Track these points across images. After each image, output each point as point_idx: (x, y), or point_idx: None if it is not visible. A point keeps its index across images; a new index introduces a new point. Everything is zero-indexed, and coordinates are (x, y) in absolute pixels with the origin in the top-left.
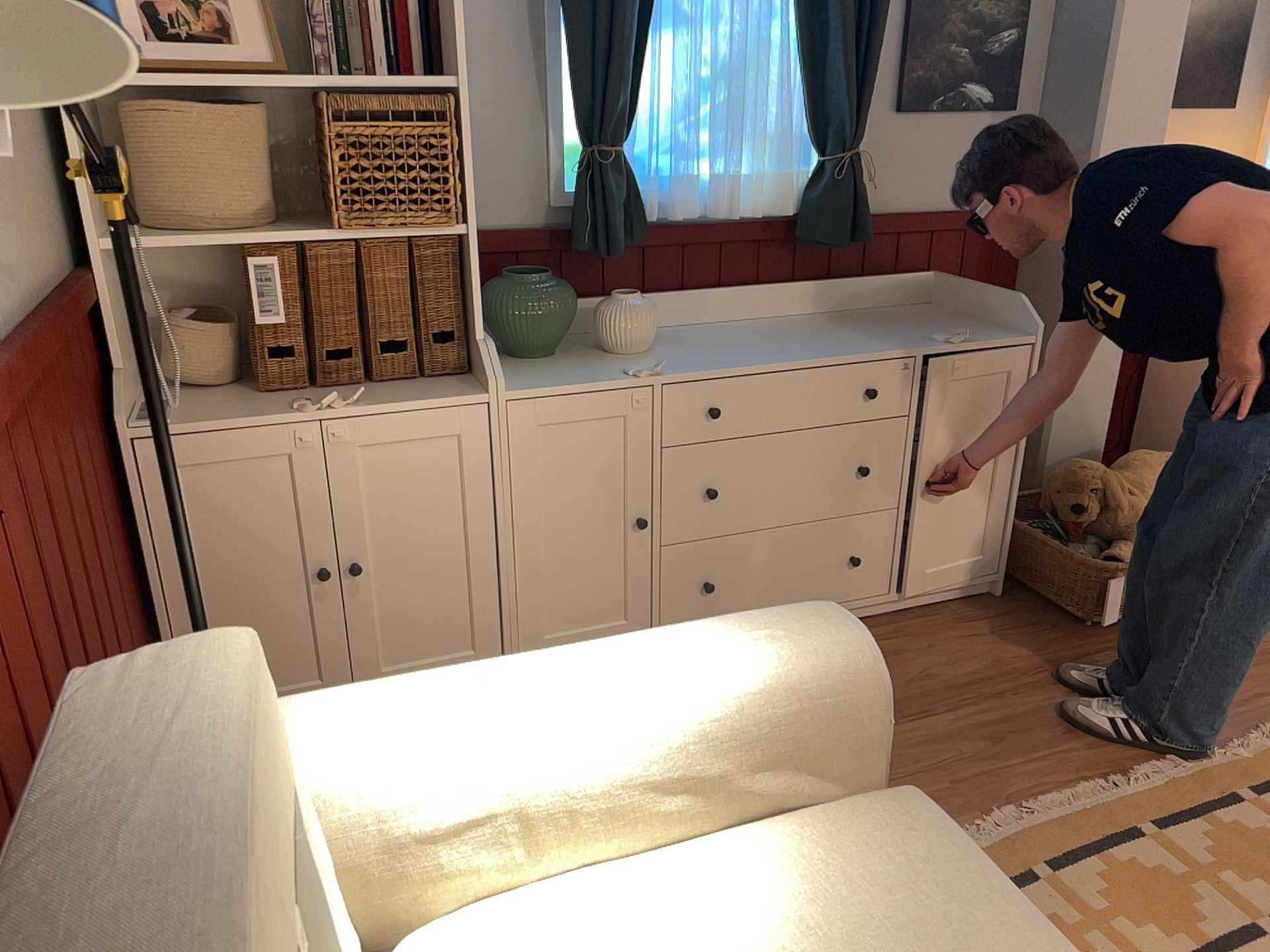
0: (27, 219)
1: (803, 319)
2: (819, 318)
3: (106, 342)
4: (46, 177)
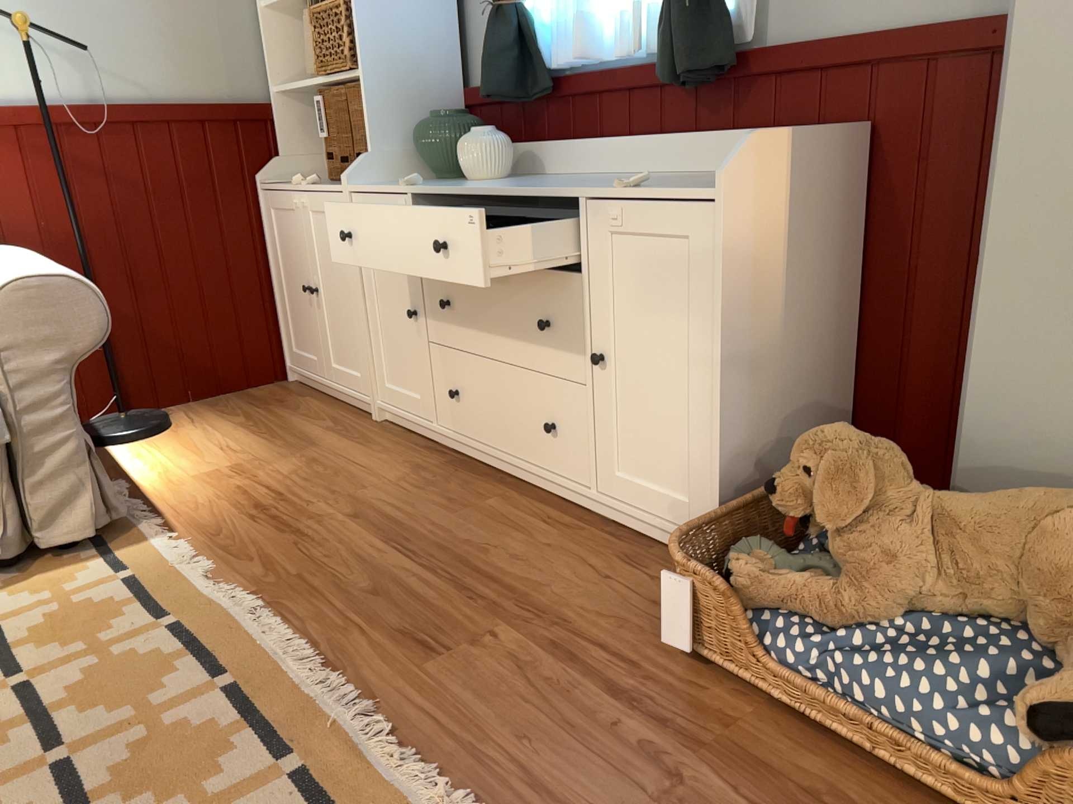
0: (194, 69)
1: (666, 175)
2: (683, 175)
3: (279, 143)
4: (249, 55)
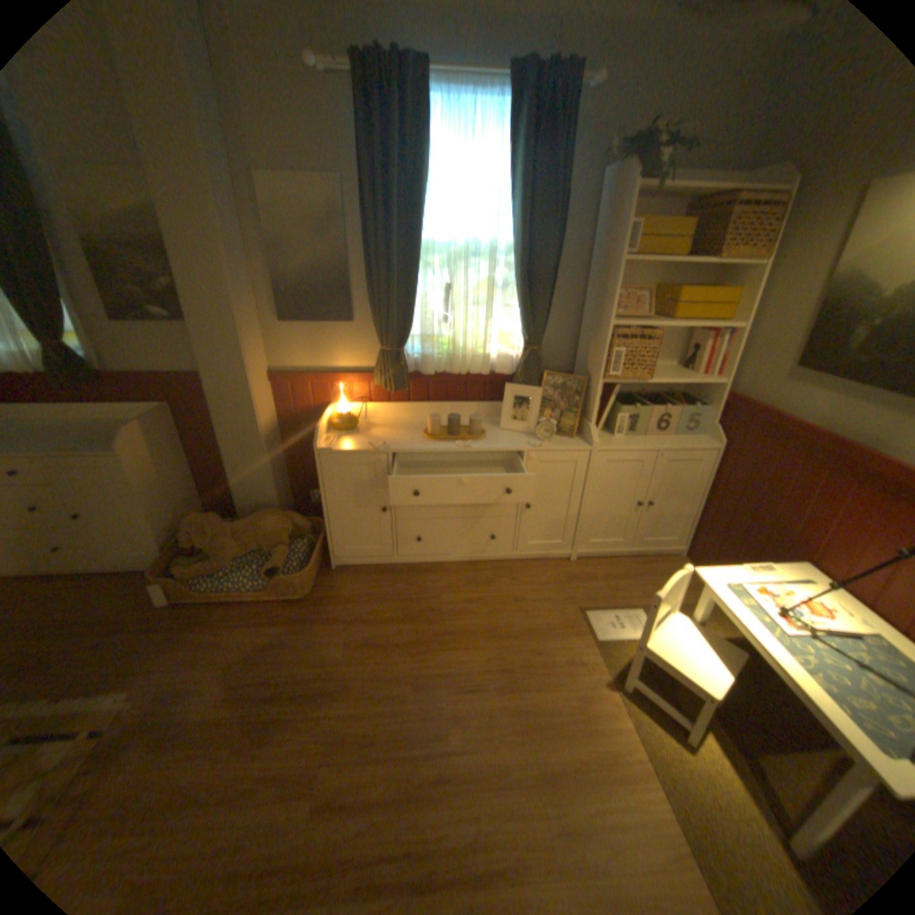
0: None
1: (75, 425)
2: (85, 424)
3: None
4: None
